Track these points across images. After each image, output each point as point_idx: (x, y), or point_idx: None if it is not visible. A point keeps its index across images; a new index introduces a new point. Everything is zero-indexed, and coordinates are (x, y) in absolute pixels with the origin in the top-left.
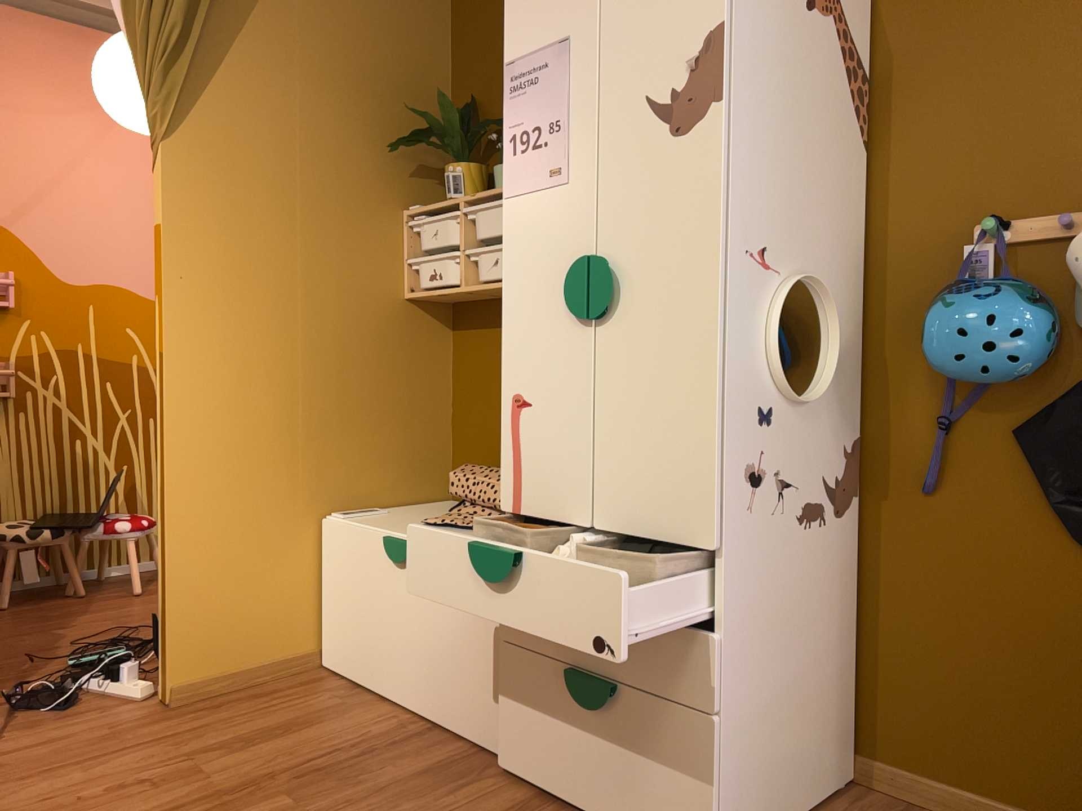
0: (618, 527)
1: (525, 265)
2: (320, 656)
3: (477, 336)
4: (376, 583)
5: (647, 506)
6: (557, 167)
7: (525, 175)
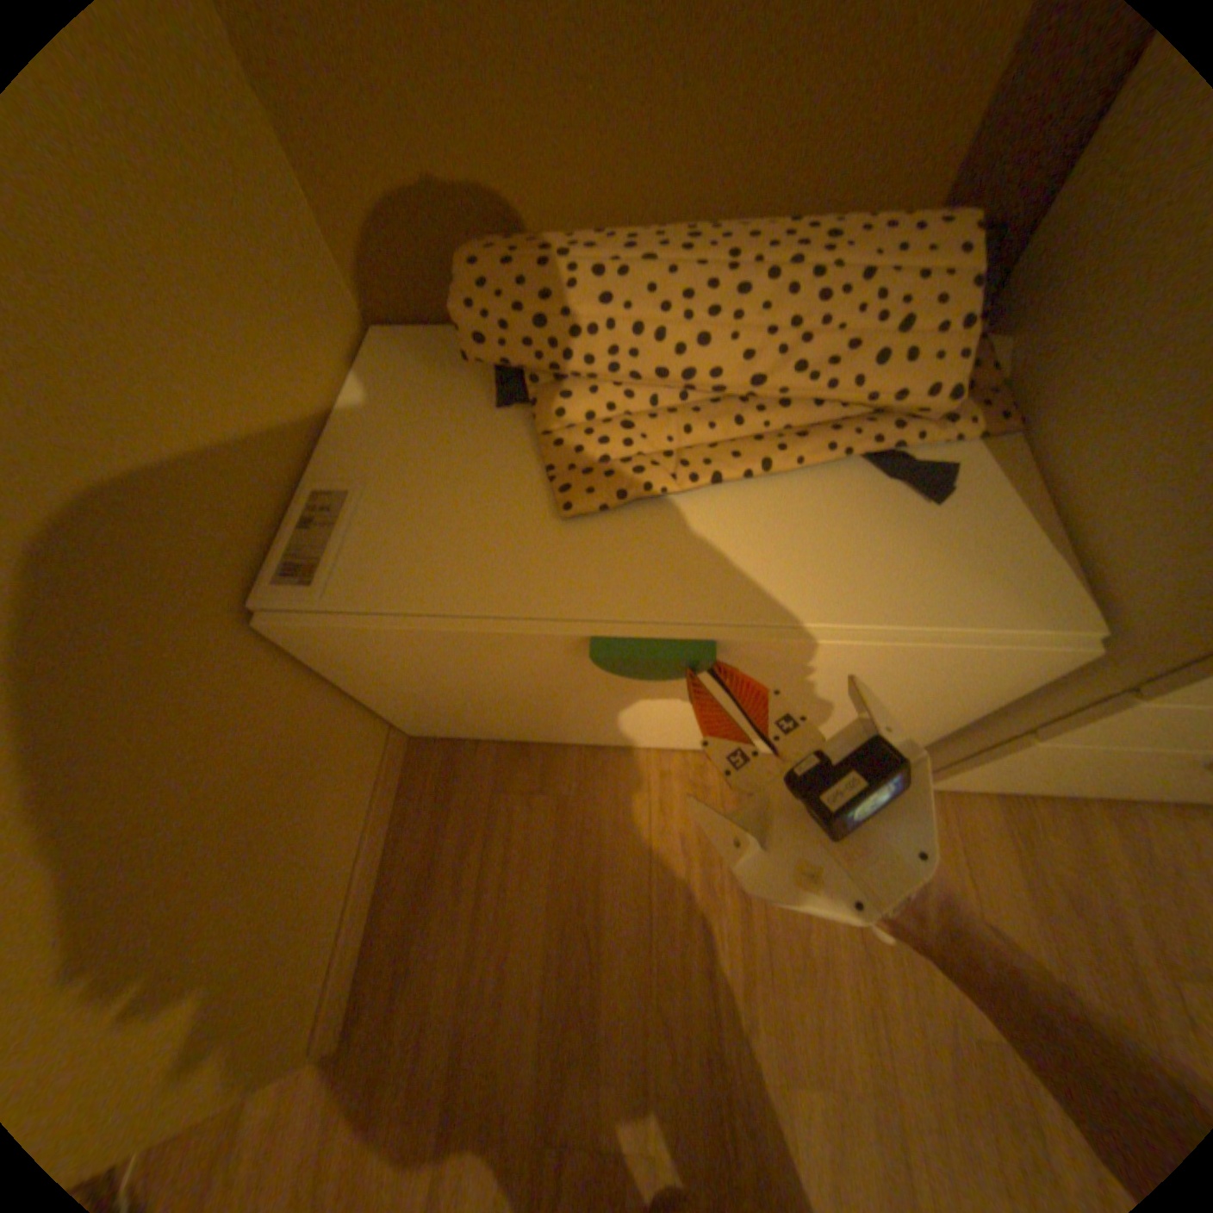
0: None
1: None
2: (399, 729)
3: None
4: (550, 680)
5: None
6: None
7: None
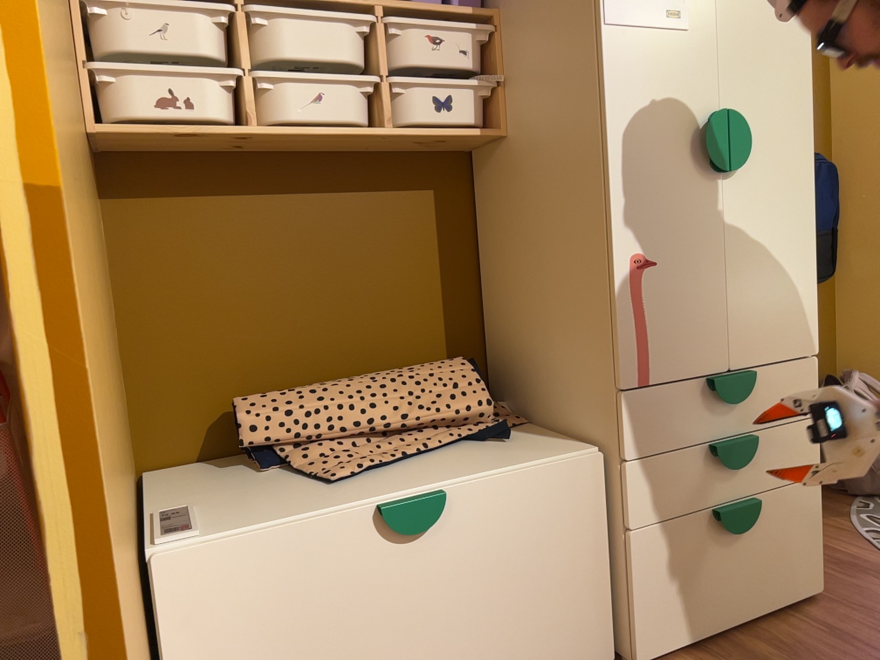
0: (752, 360)
1: (639, 110)
2: None
3: (174, 210)
4: (350, 595)
5: (772, 334)
6: (675, 10)
7: (634, 6)
